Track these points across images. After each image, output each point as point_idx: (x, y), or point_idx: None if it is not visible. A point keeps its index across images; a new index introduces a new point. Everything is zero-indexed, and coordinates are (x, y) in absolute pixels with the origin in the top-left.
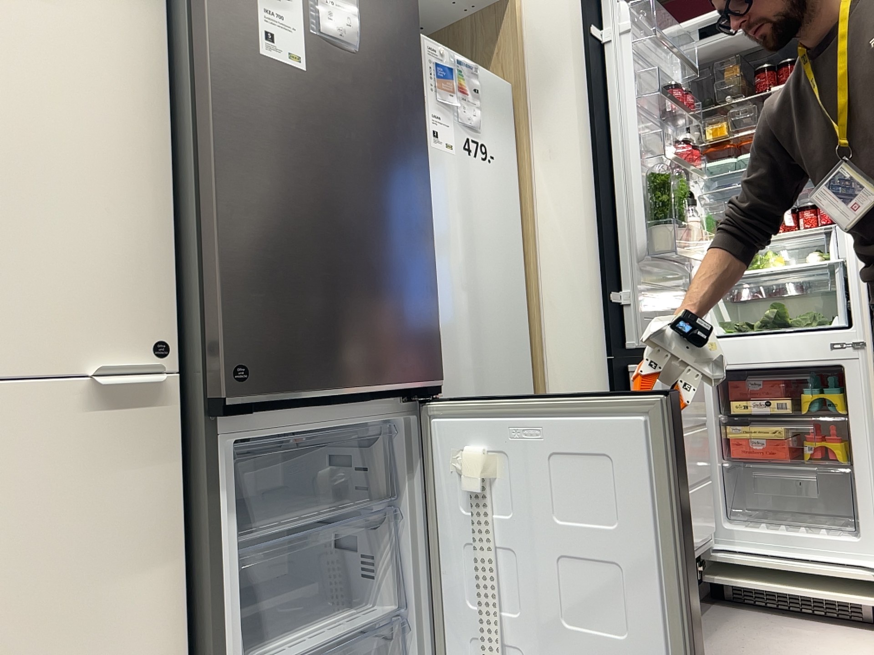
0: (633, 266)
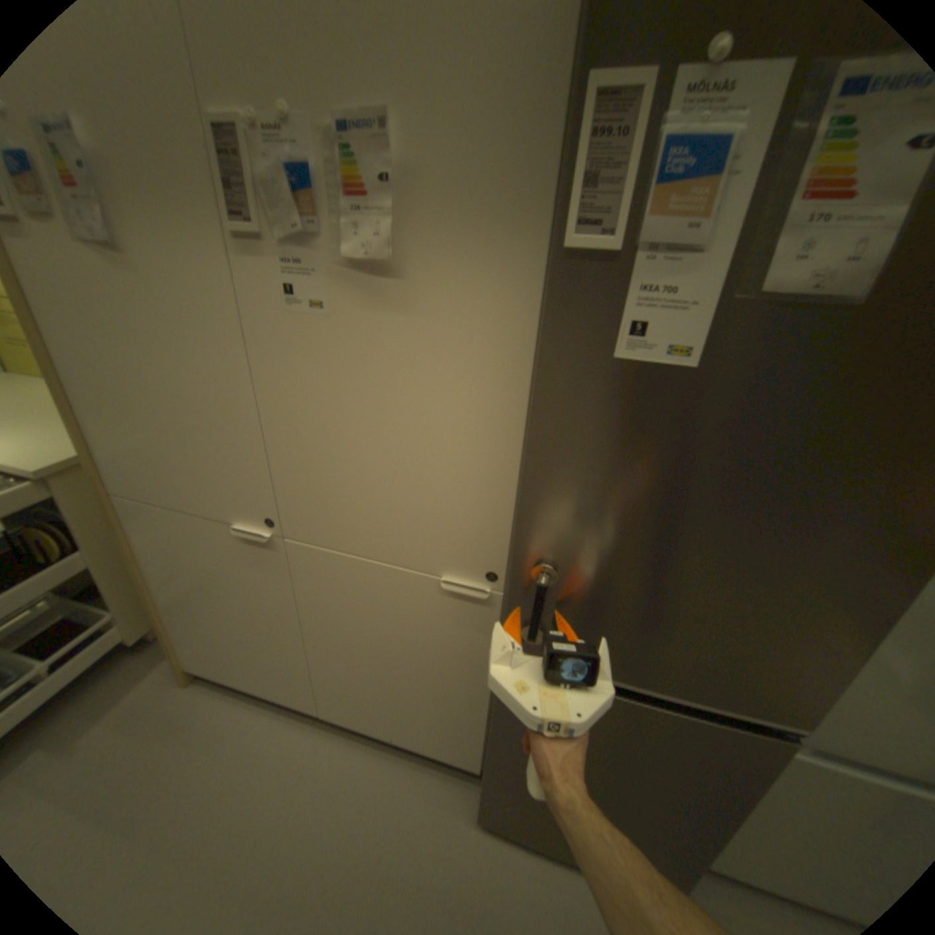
0: None
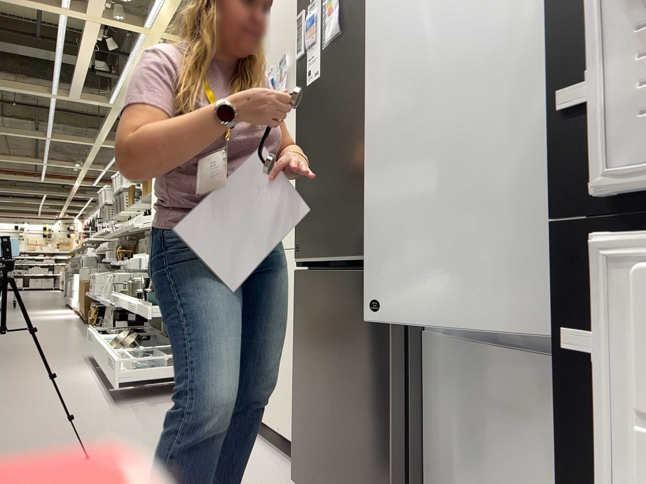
0: (612, 7)
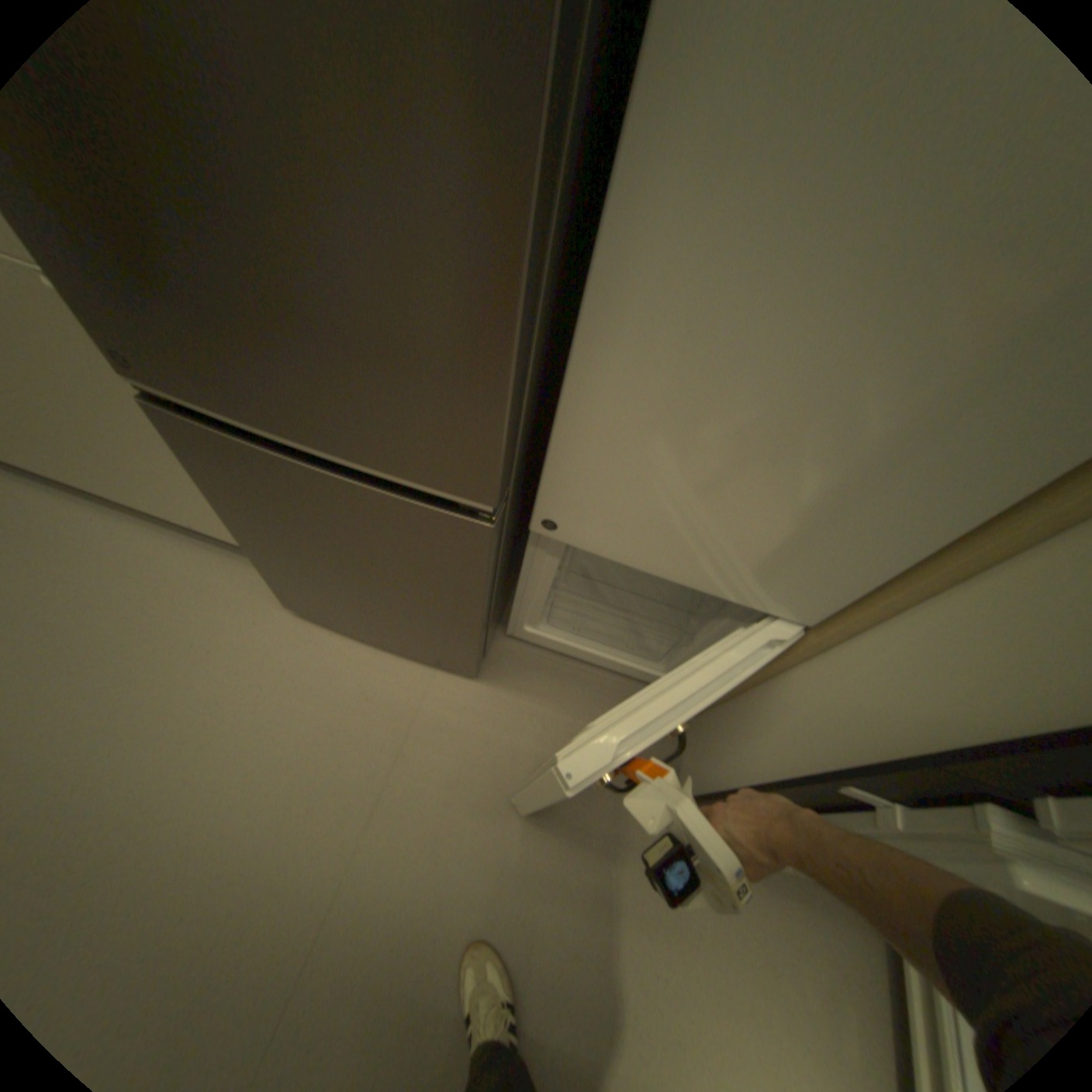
0: None
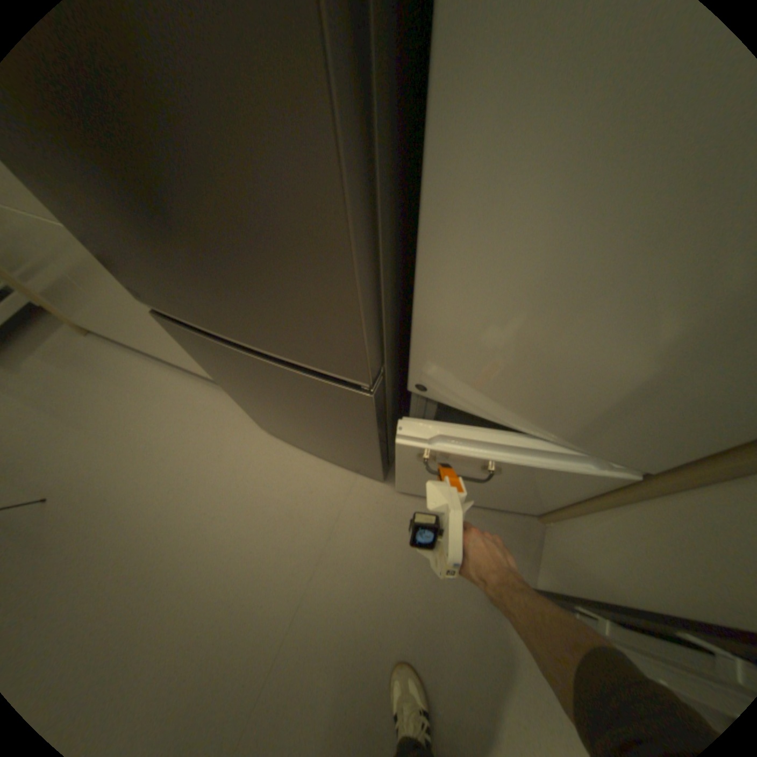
0: None
